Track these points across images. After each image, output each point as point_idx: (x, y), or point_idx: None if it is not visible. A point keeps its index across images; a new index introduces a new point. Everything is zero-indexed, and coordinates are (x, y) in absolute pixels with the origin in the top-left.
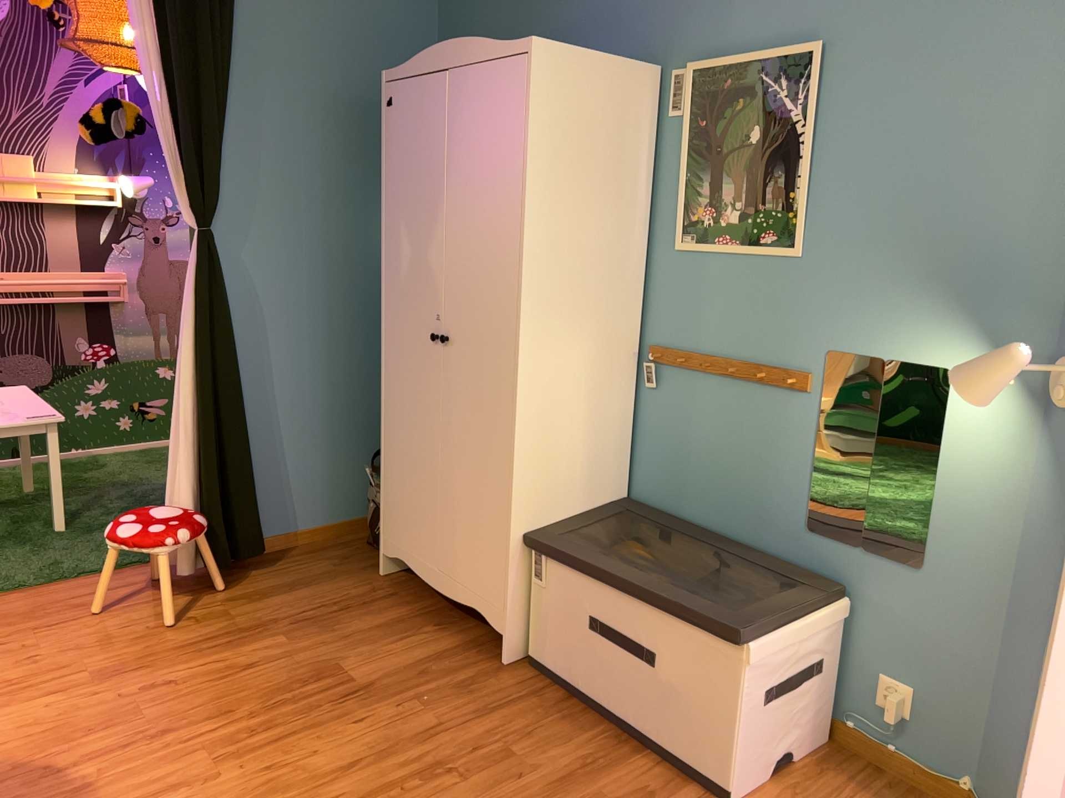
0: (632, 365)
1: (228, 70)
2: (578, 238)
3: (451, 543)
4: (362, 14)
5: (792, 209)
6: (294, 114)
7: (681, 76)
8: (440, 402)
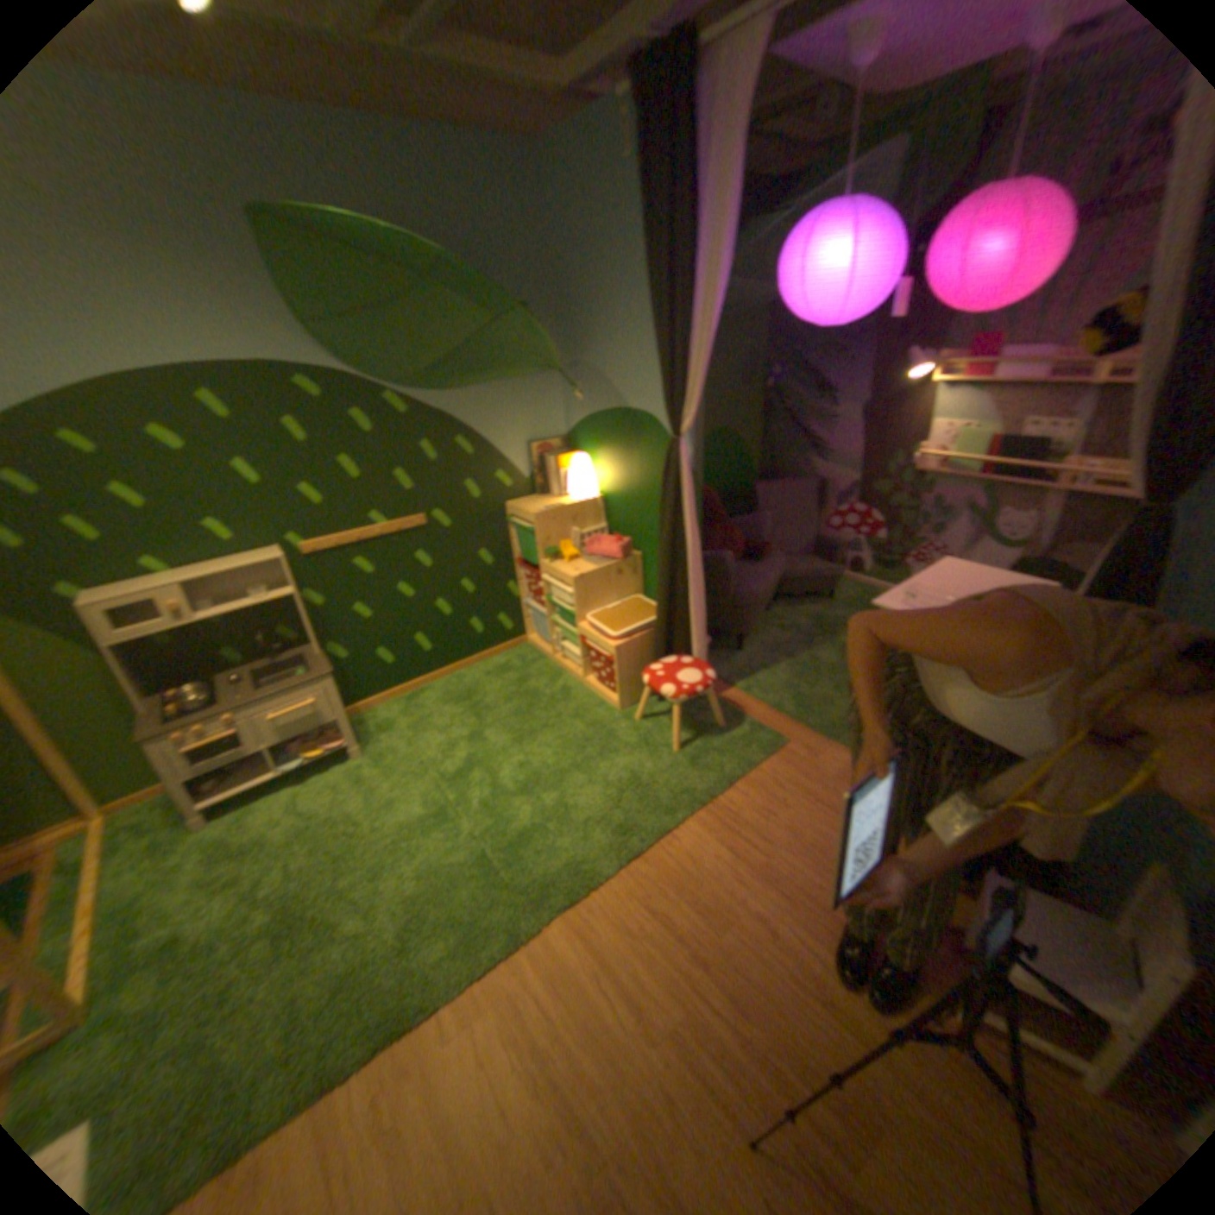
0: None
1: None
2: None
3: None
4: None
5: None
6: None
7: None
8: None
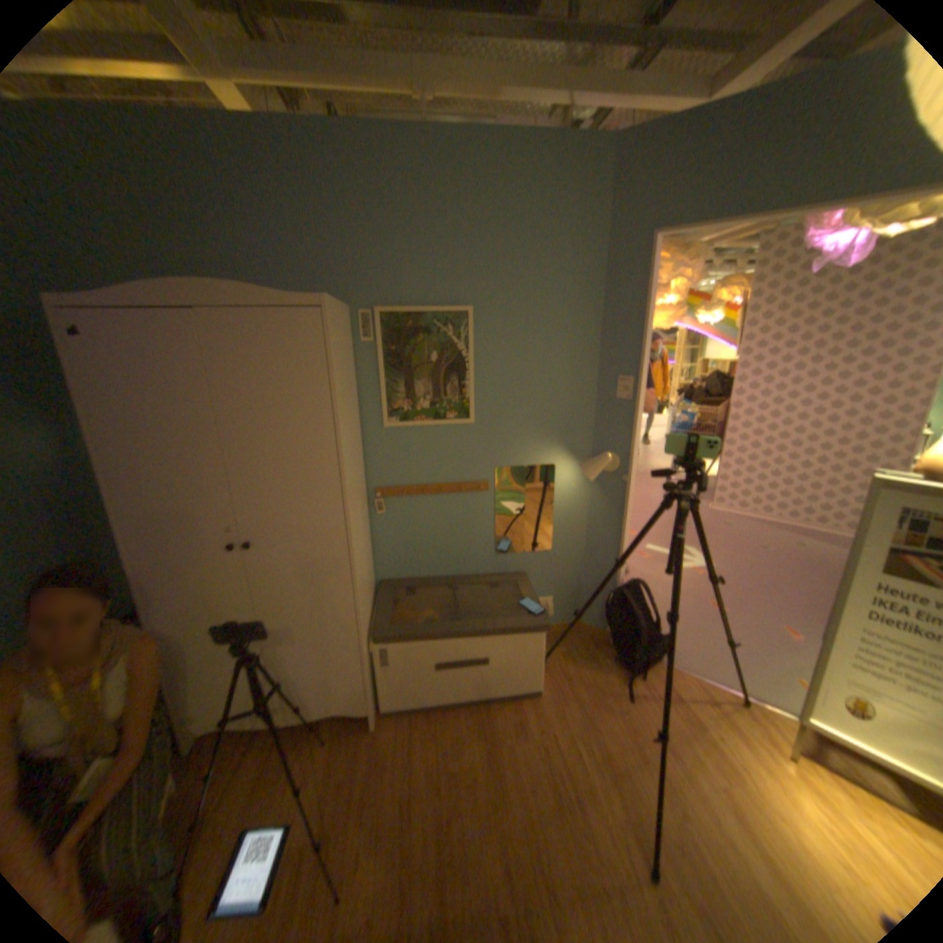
0: (367, 505)
1: None
2: (351, 439)
3: (282, 688)
4: None
5: (464, 399)
6: None
7: (366, 315)
8: (250, 596)
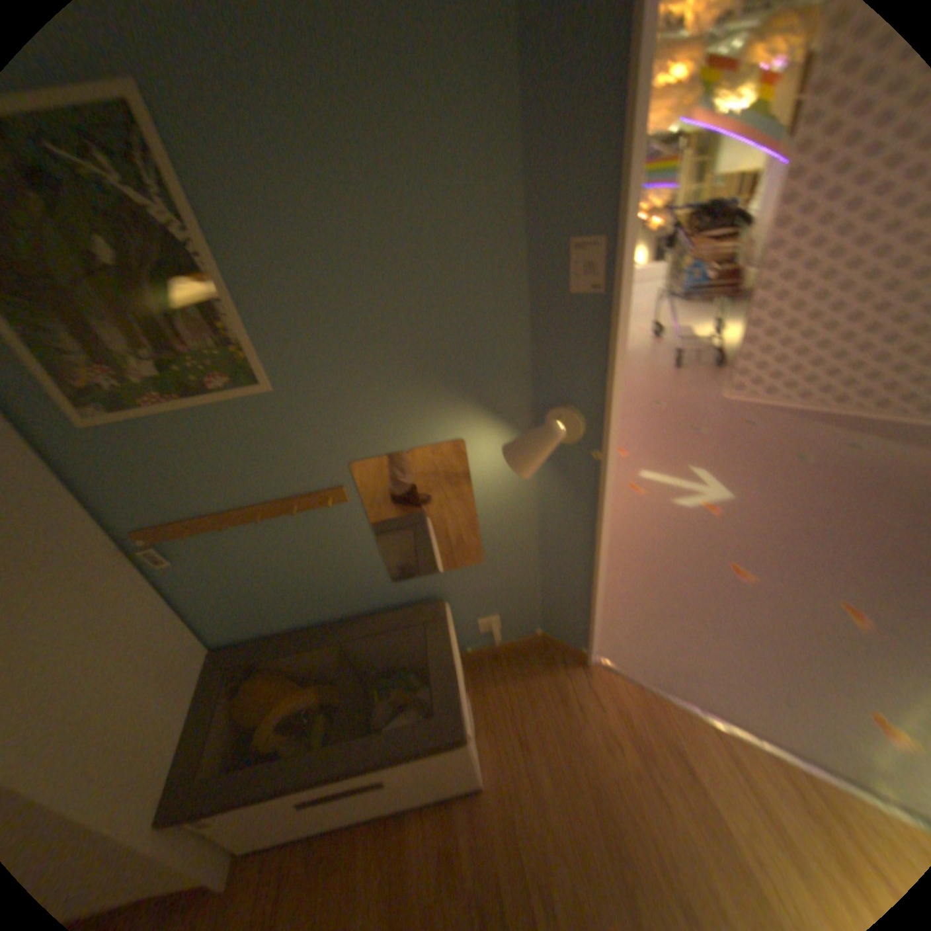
0: (119, 563)
1: None
2: None
3: None
4: None
5: (227, 339)
6: None
7: None
8: None
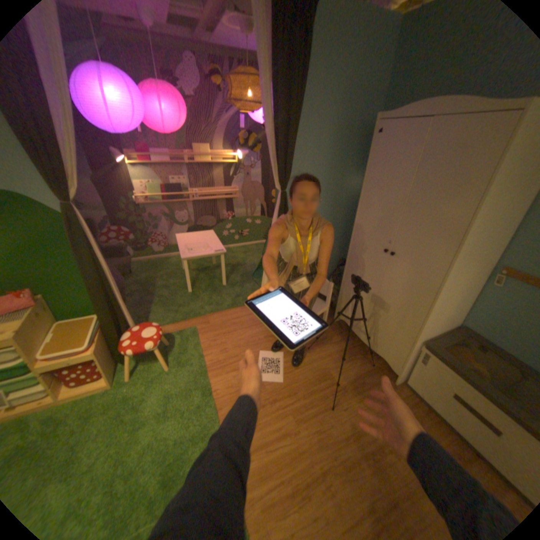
0: (488, 275)
1: (300, 116)
2: (496, 220)
3: (373, 328)
4: (357, 77)
5: None
6: (321, 134)
7: None
8: (382, 278)
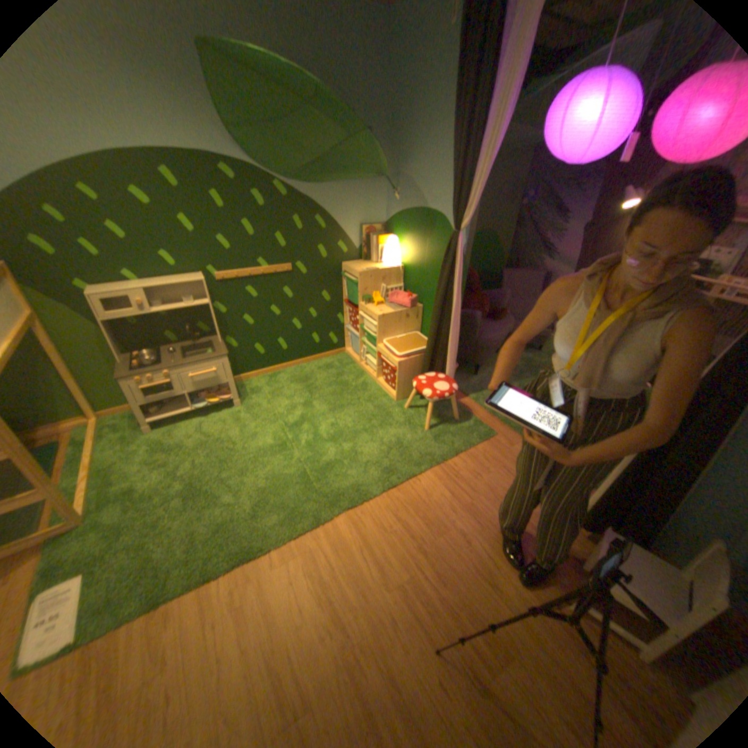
0: None
1: None
2: None
3: None
4: None
5: None
6: None
7: None
8: None
